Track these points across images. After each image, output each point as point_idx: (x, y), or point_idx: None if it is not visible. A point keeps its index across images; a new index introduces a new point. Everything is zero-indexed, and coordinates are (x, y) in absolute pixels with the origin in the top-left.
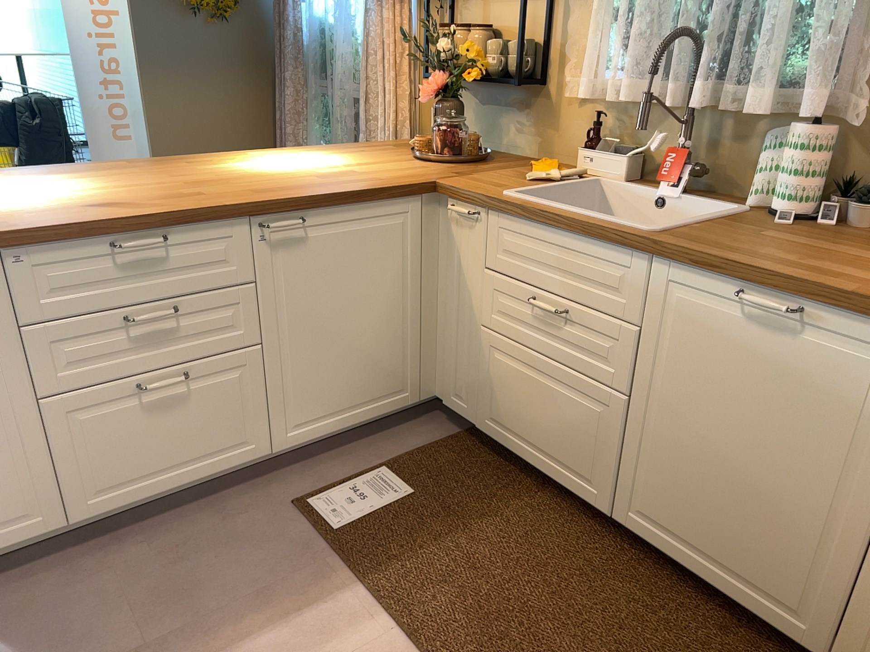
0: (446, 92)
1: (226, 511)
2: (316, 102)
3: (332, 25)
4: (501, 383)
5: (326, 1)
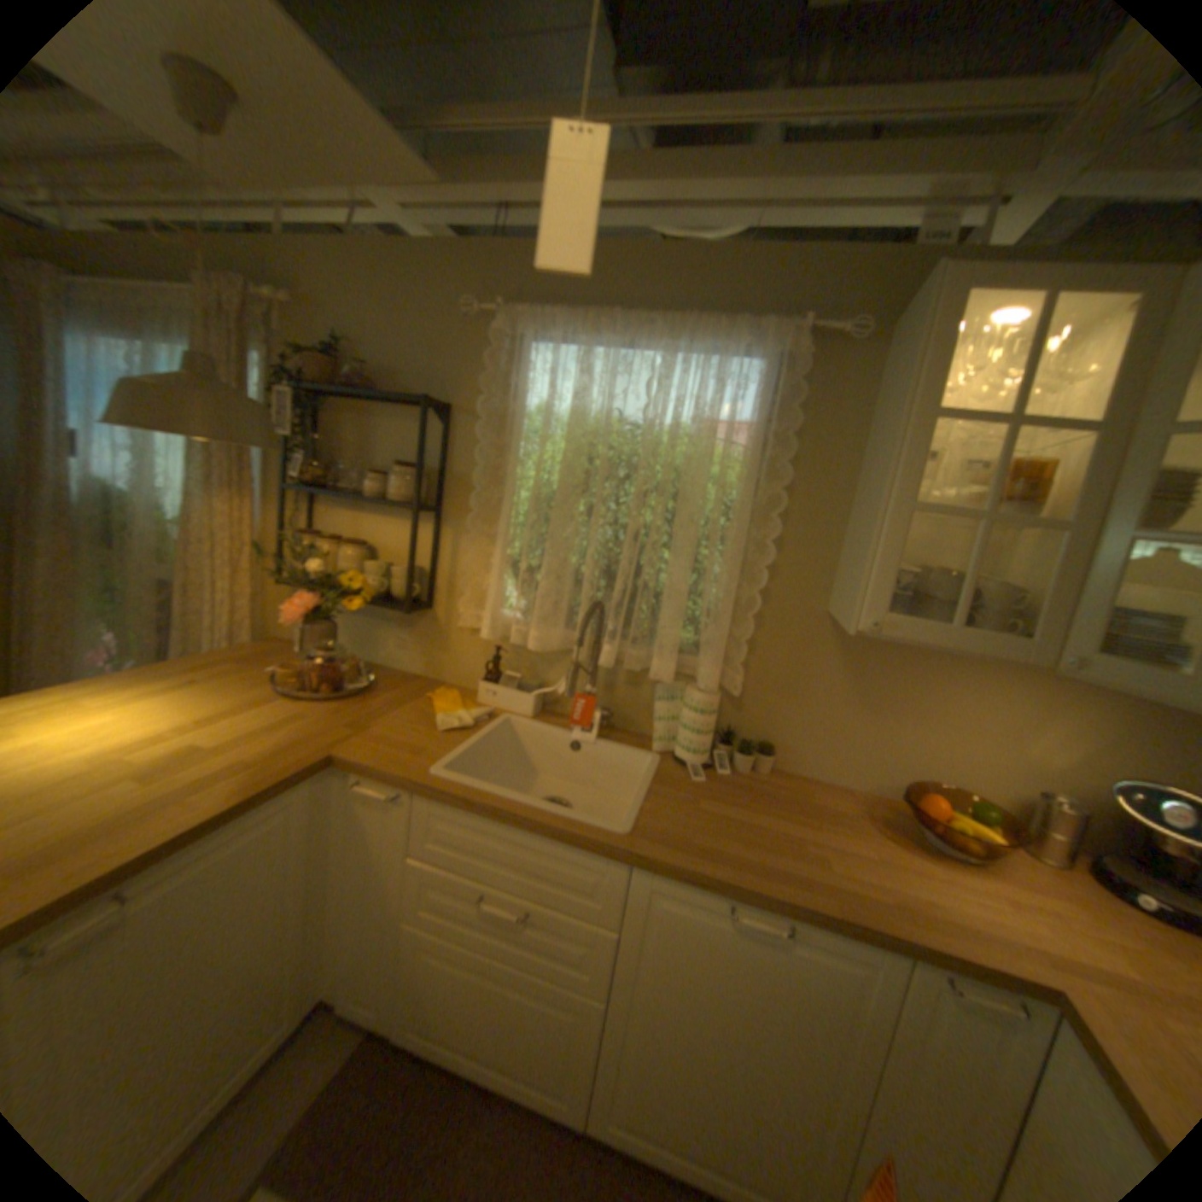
0: (315, 613)
1: None
2: (88, 577)
3: (120, 490)
4: (429, 992)
5: (110, 462)
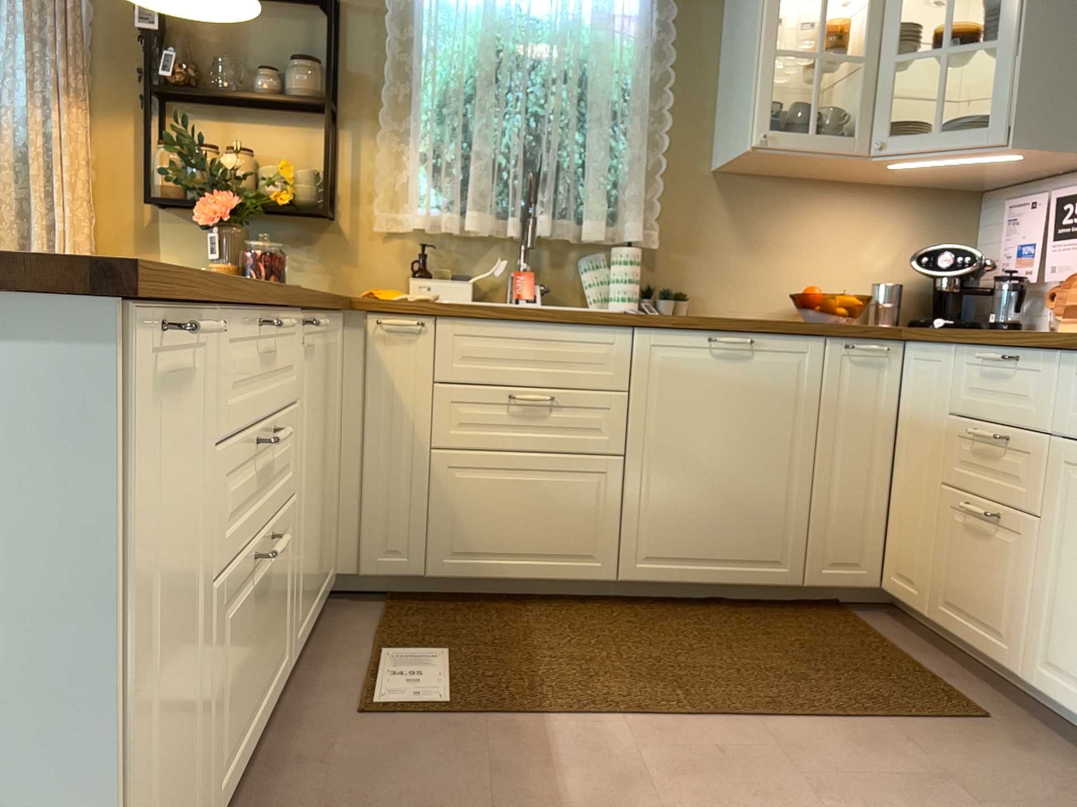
0: (232, 217)
1: (303, 763)
2: None
3: None
4: (465, 506)
5: None
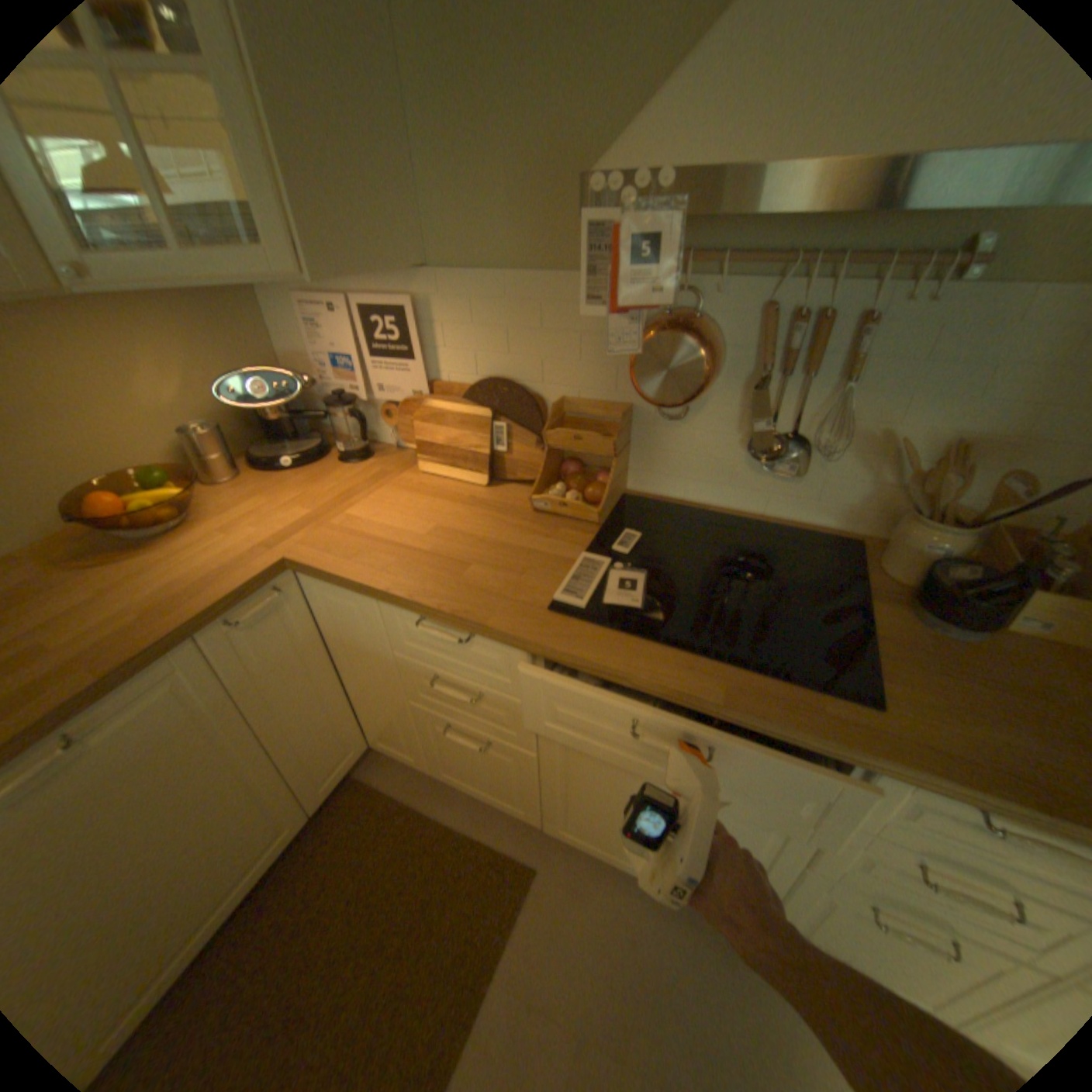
0: None
1: None
2: None
3: None
4: None
5: None
